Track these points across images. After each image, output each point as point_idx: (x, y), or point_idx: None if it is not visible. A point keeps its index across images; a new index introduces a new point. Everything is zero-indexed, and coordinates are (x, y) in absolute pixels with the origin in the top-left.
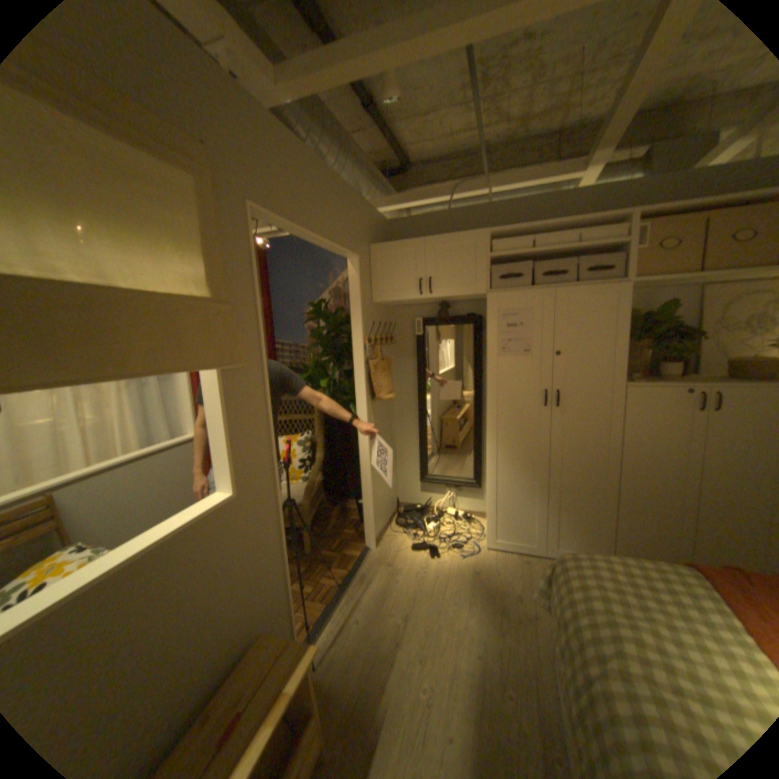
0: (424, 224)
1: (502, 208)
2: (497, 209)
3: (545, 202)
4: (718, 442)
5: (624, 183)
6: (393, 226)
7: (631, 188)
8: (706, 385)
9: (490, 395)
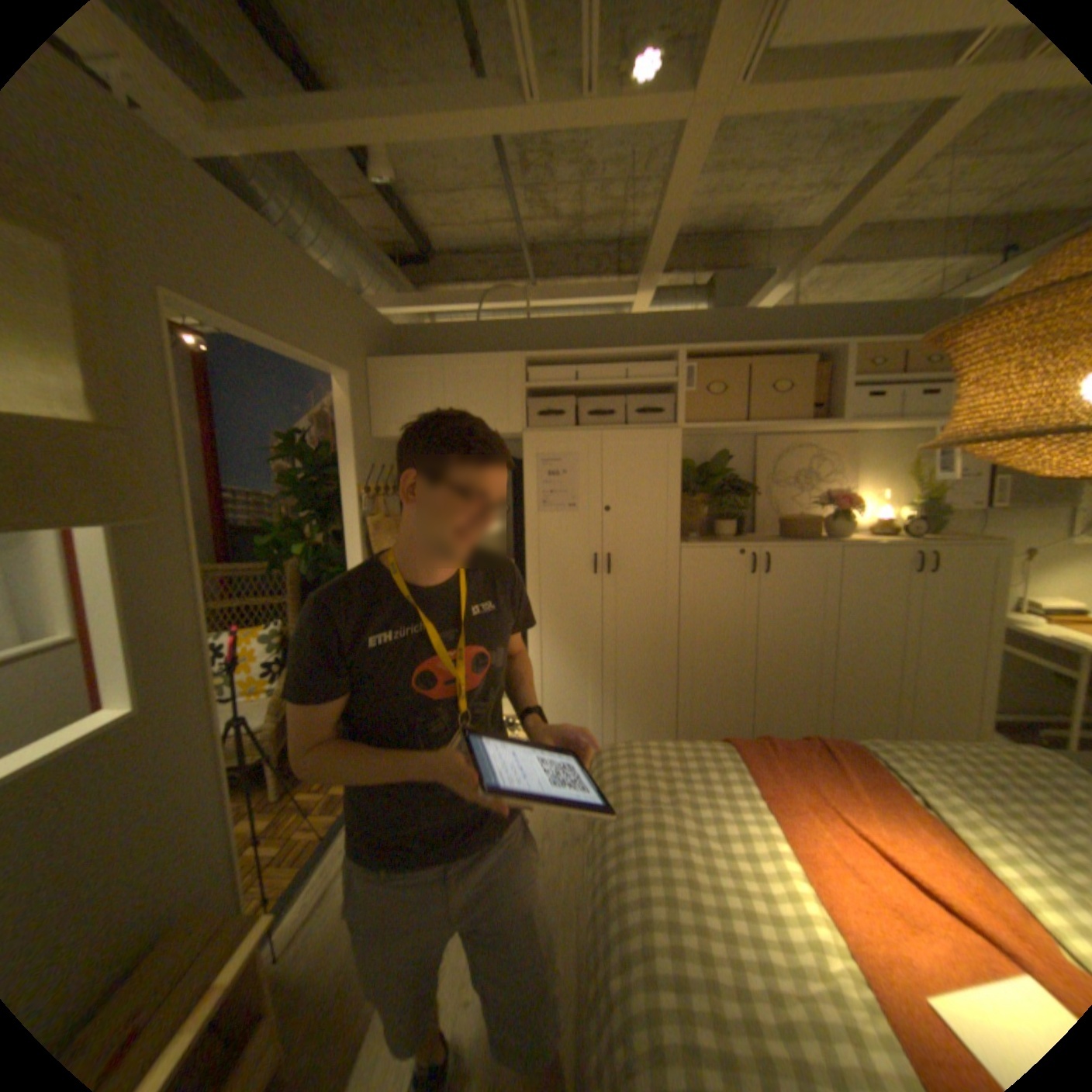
0: (446, 337)
1: (543, 328)
2: (537, 328)
3: (593, 325)
4: (770, 607)
5: (676, 315)
6: (404, 335)
7: (683, 321)
8: (757, 544)
9: (531, 561)
